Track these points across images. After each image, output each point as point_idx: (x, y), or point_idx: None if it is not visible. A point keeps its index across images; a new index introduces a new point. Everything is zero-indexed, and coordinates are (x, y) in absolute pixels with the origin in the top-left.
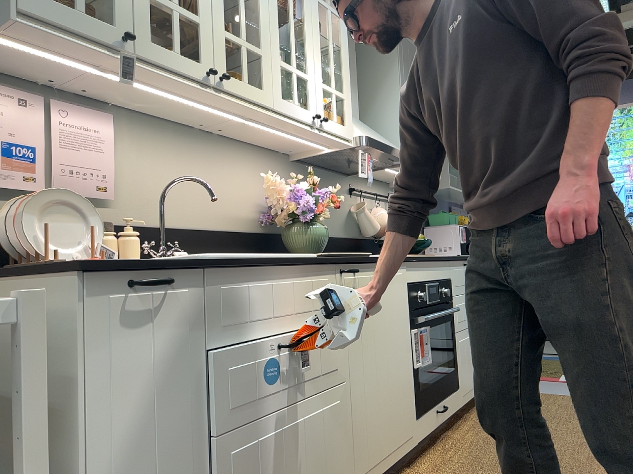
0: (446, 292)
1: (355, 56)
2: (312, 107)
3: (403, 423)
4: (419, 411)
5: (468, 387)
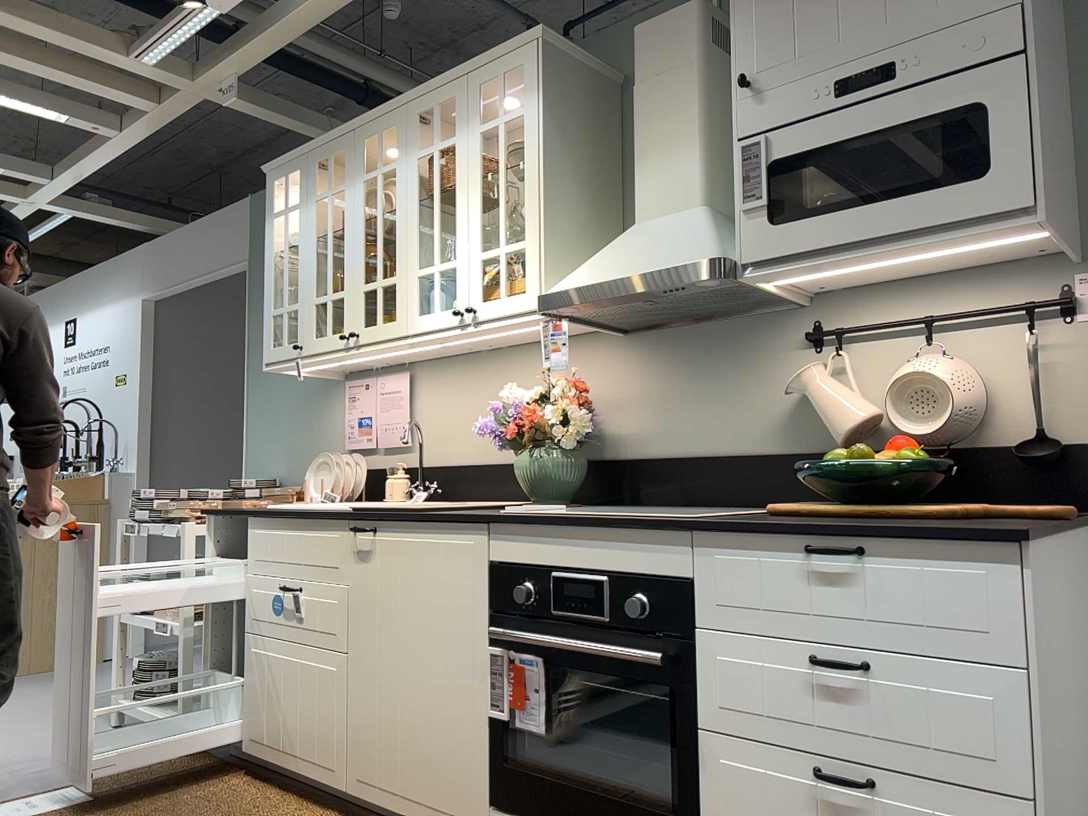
0: (634, 606)
1: (690, 73)
2: (459, 299)
3: (450, 784)
4: (500, 799)
5: None
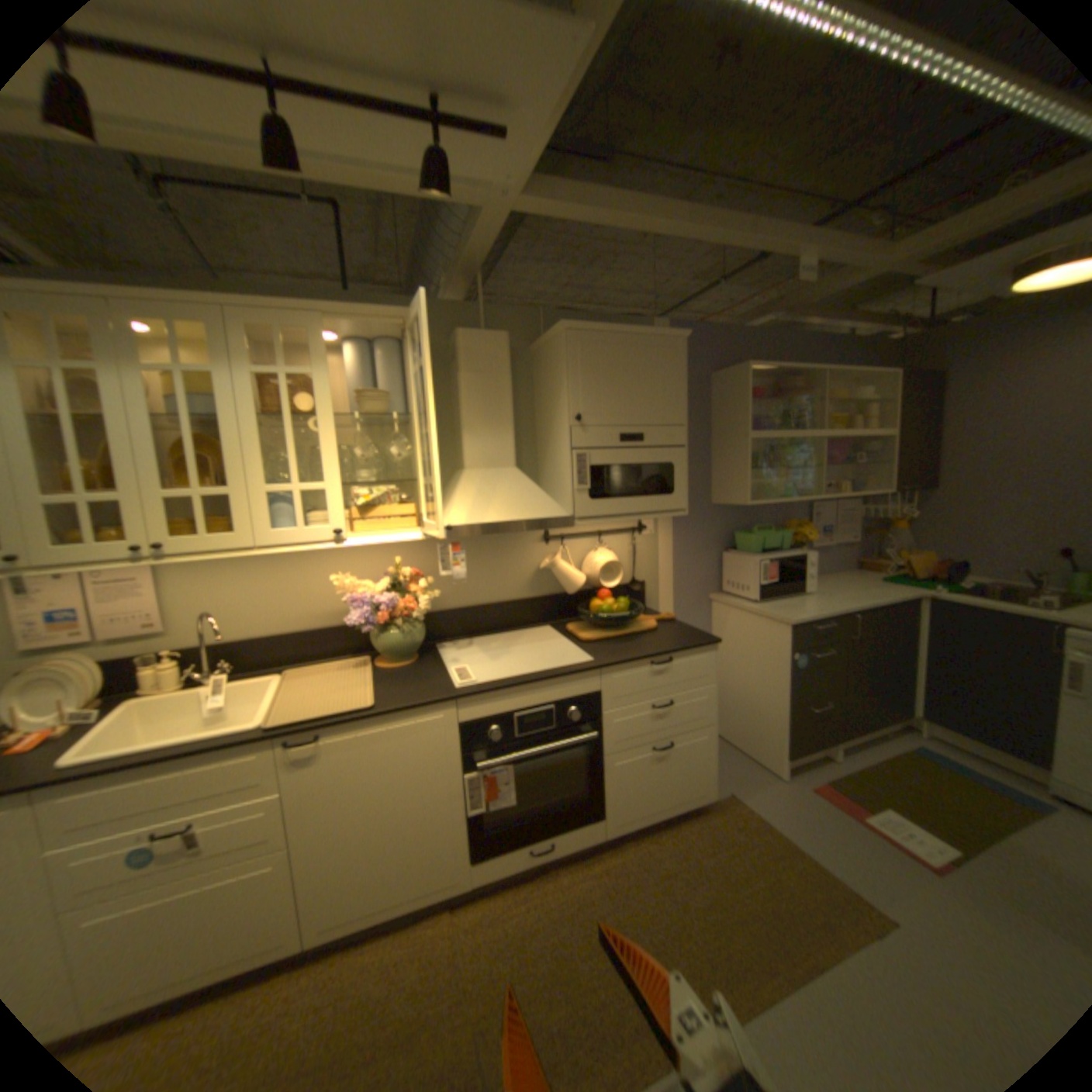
0: (572, 715)
1: (505, 379)
2: (335, 519)
3: (432, 874)
4: (478, 858)
5: (634, 816)
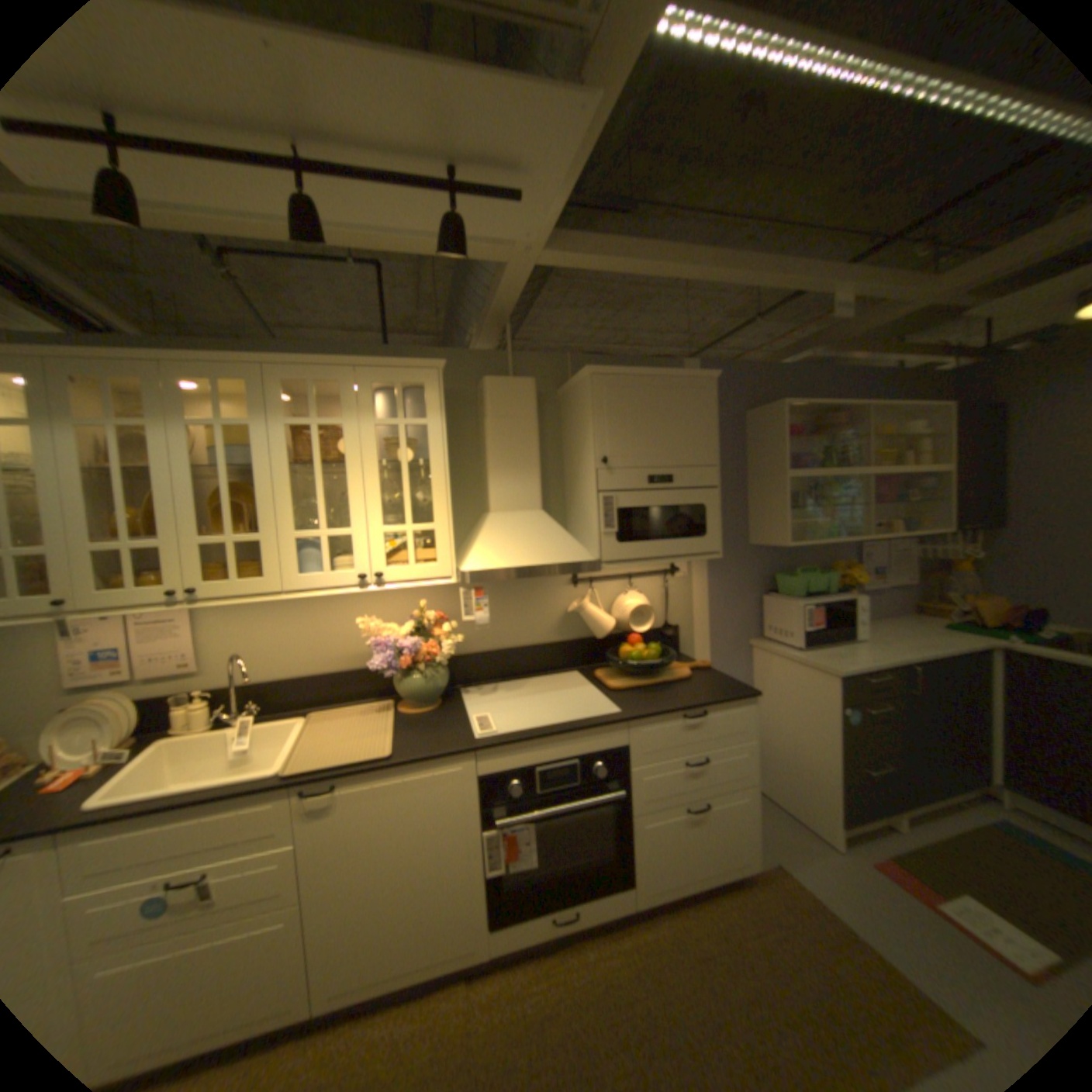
0: (599, 772)
1: (533, 424)
2: (362, 564)
3: (449, 941)
4: (498, 925)
5: (669, 886)
